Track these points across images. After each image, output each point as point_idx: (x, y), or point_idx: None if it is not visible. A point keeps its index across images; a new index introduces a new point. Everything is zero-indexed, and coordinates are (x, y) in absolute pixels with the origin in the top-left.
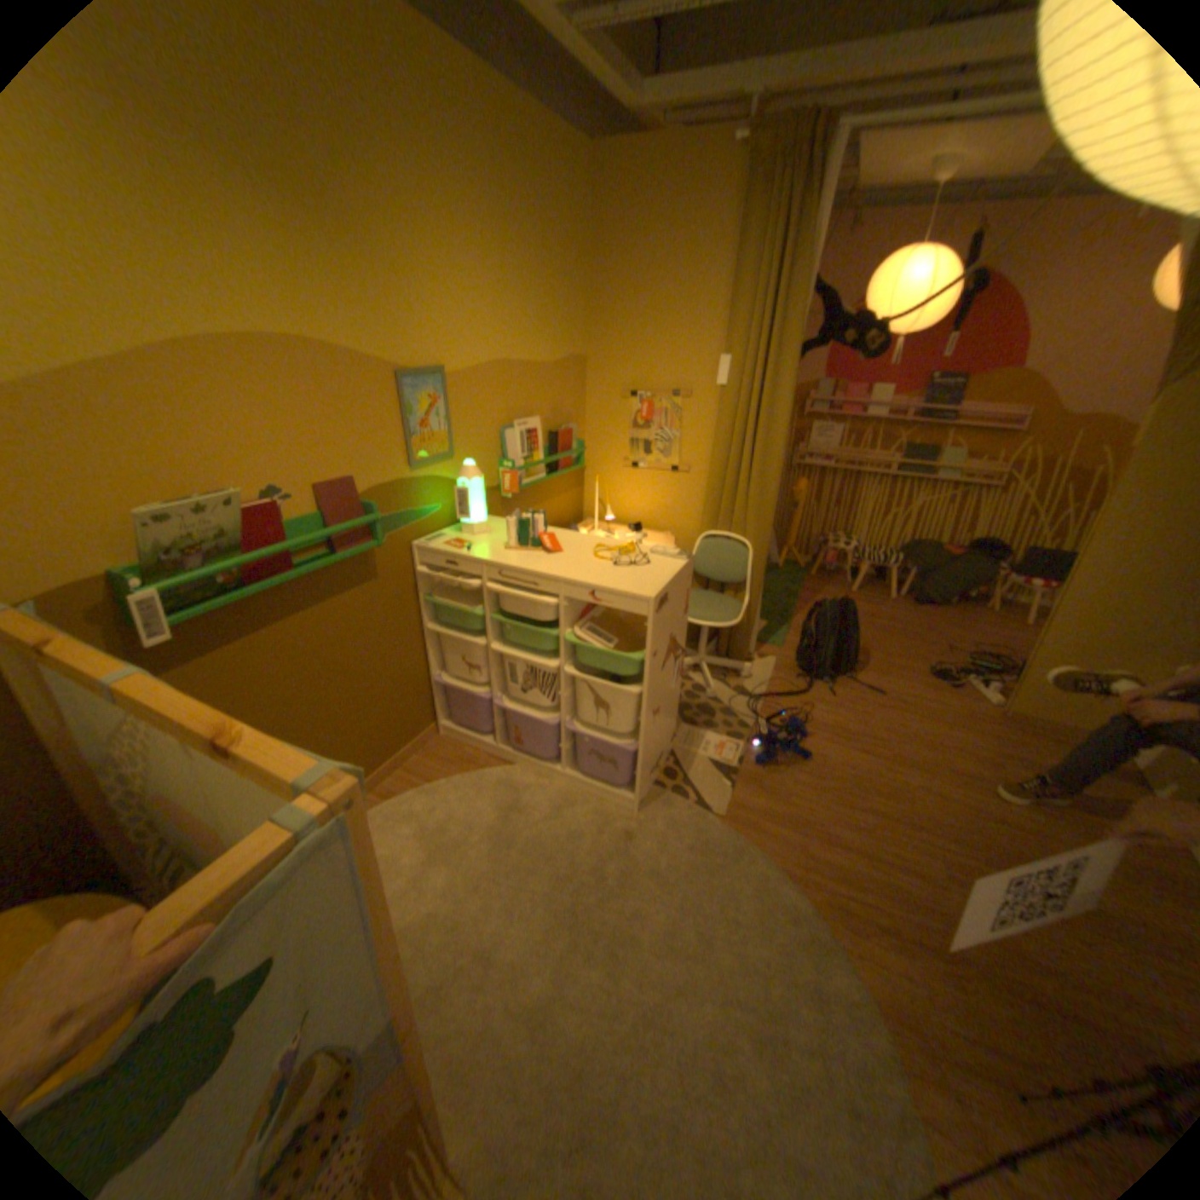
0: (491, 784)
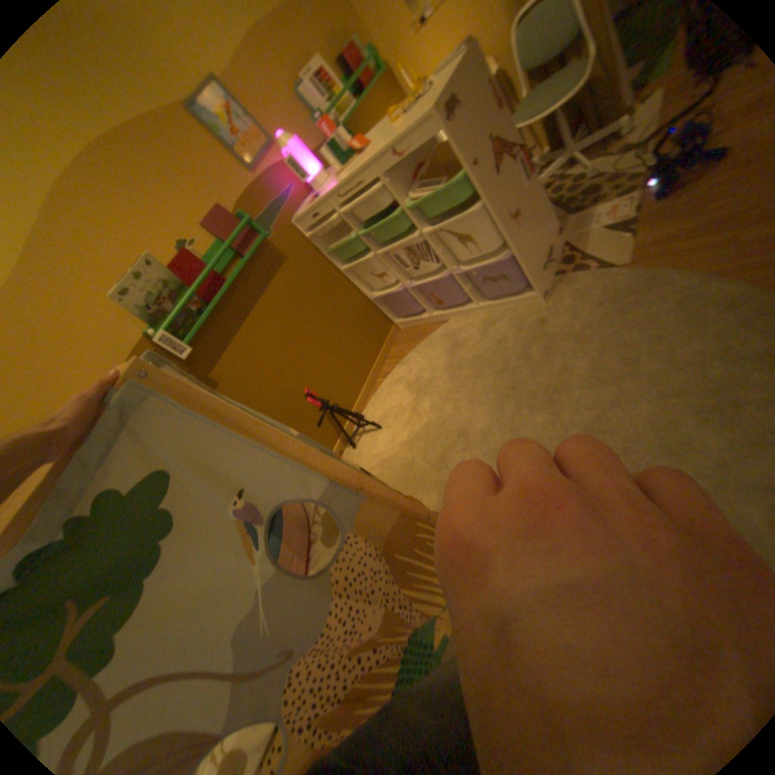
0: (438, 339)
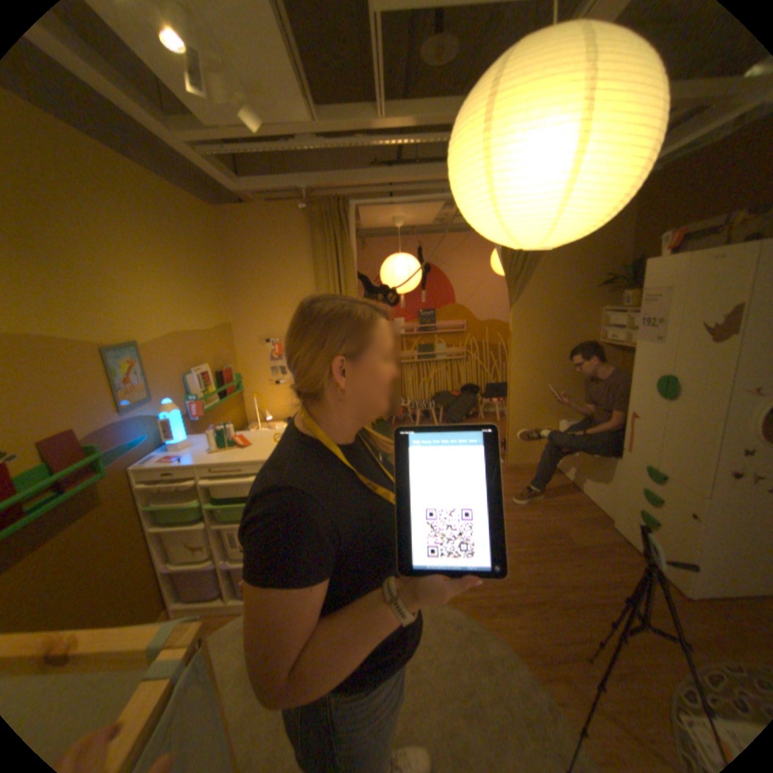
0: (228, 638)
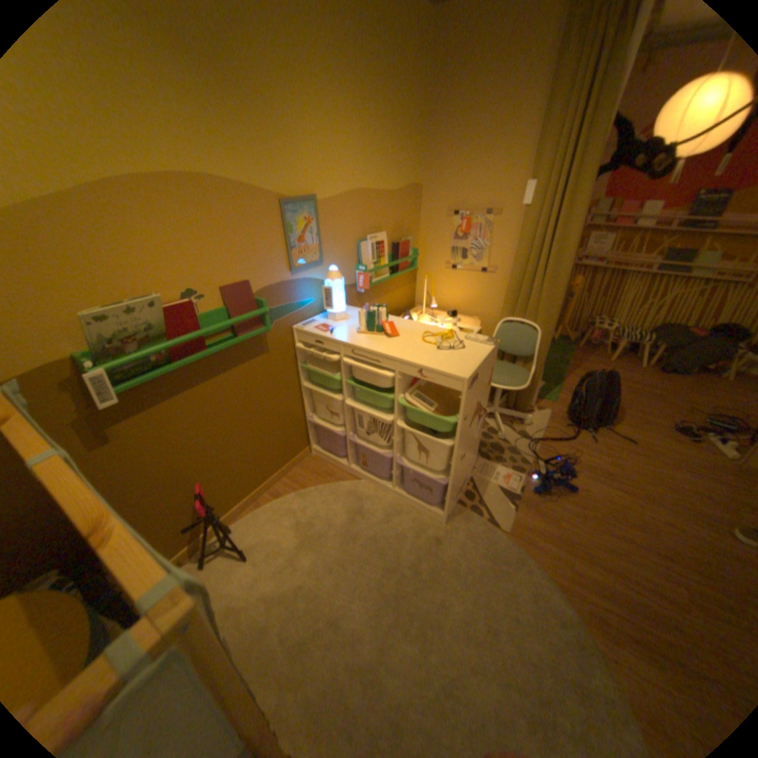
0: (344, 493)
